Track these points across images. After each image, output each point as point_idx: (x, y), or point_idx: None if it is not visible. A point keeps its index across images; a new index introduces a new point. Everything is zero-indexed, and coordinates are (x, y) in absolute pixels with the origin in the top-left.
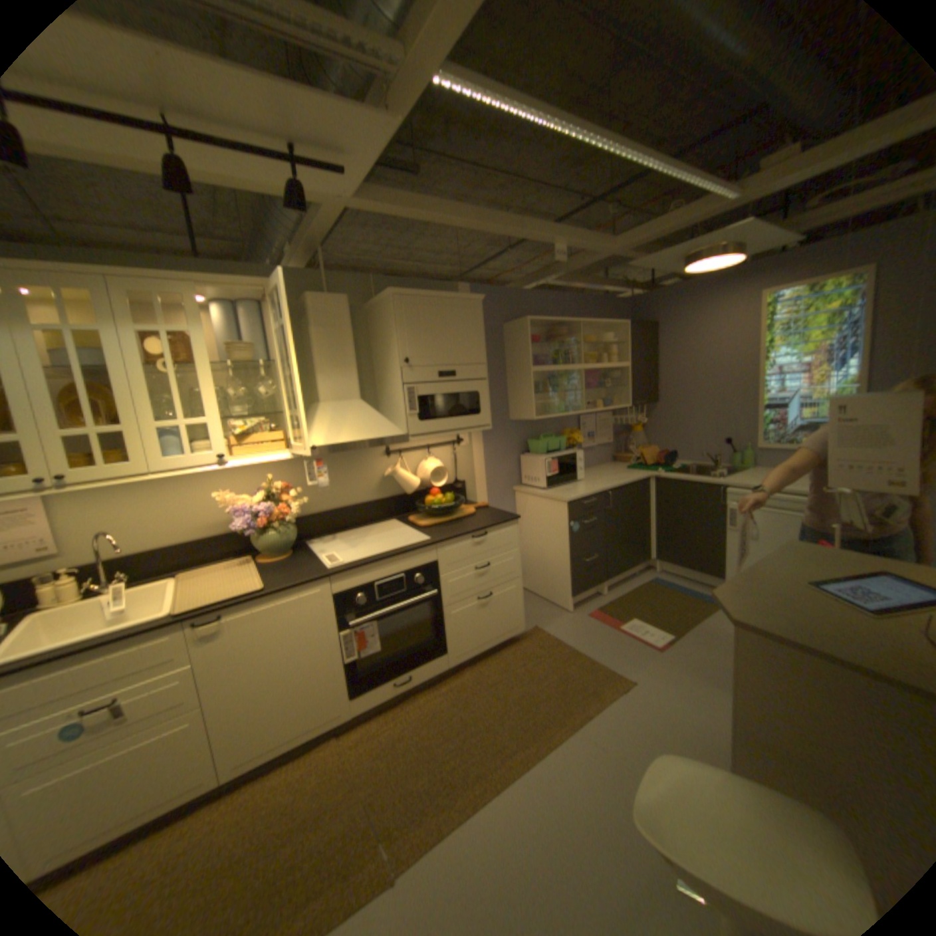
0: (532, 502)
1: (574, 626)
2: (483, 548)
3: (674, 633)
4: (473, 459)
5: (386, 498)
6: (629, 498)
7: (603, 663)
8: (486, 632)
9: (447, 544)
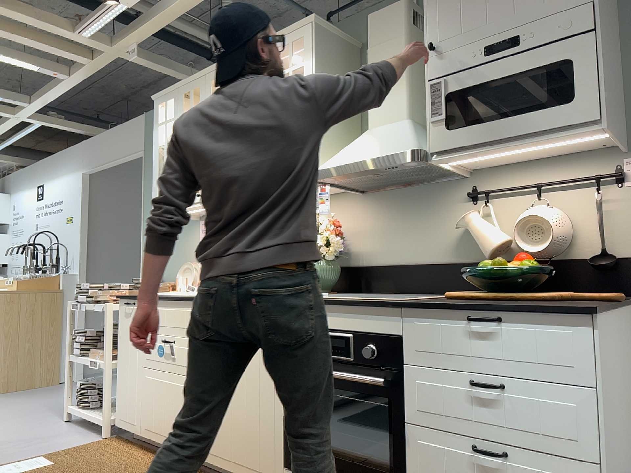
0: None
1: None
2: (492, 349)
3: None
4: None
5: (463, 263)
6: None
7: None
8: None
9: (420, 314)
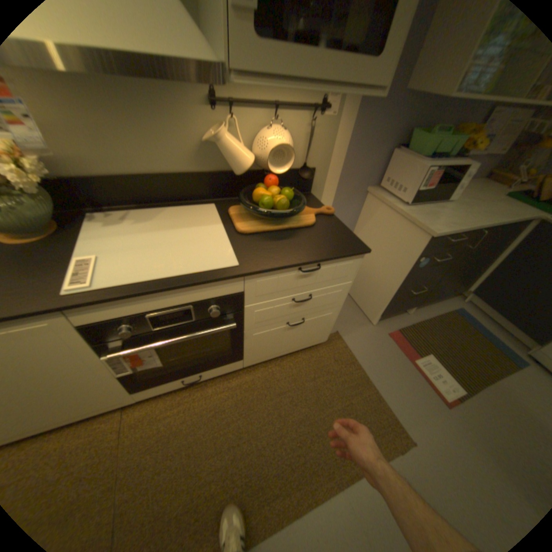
0: (384, 213)
1: (373, 343)
2: (309, 281)
3: (468, 387)
4: (335, 139)
5: (206, 173)
6: (498, 237)
7: (389, 403)
8: (288, 344)
9: (261, 275)
